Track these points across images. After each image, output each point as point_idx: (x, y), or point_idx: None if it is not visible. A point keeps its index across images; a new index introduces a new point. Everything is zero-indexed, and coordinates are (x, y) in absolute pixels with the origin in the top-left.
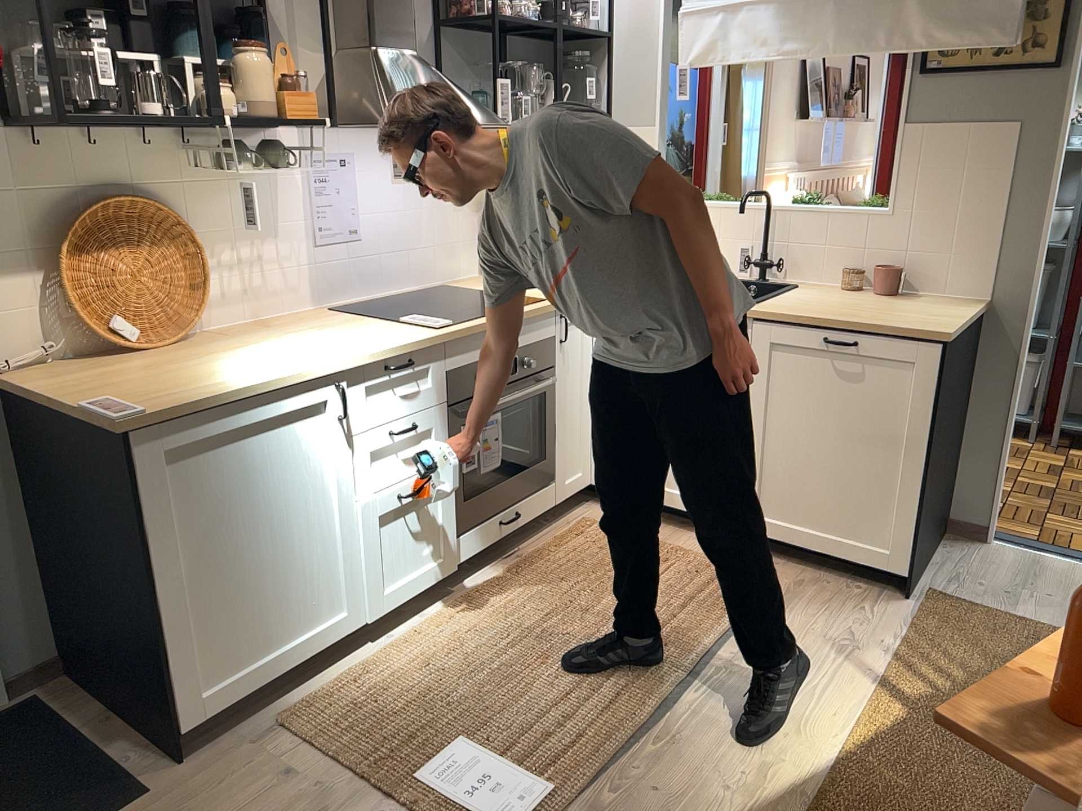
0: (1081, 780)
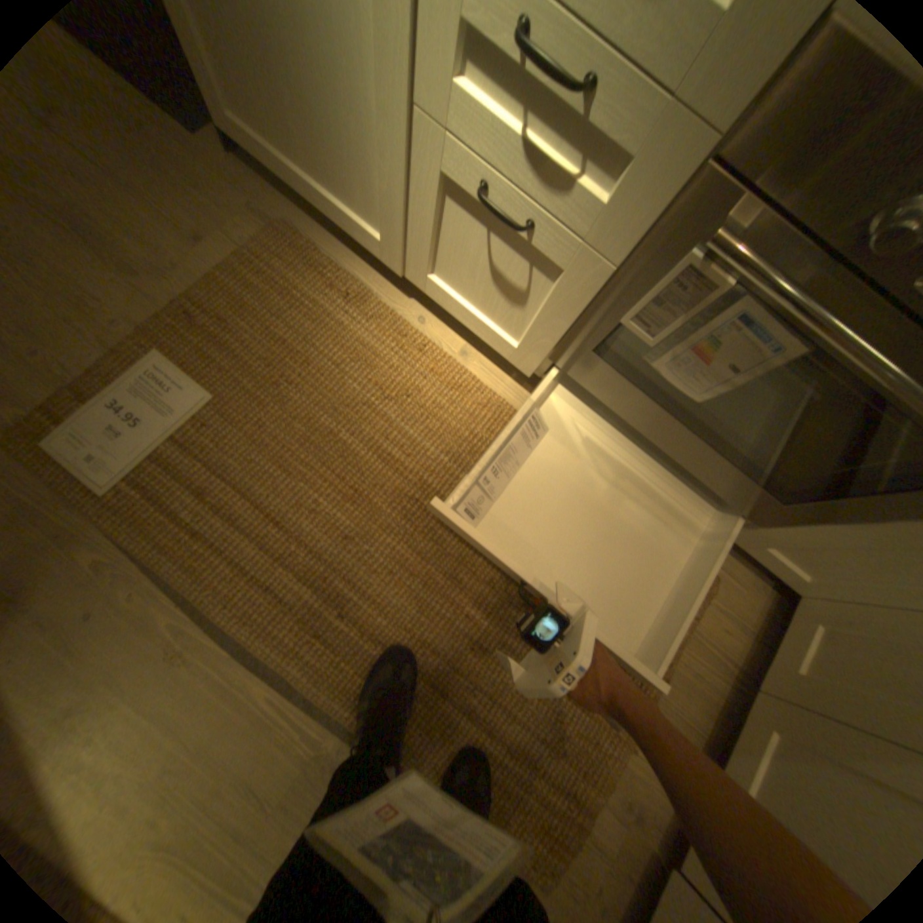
0: None
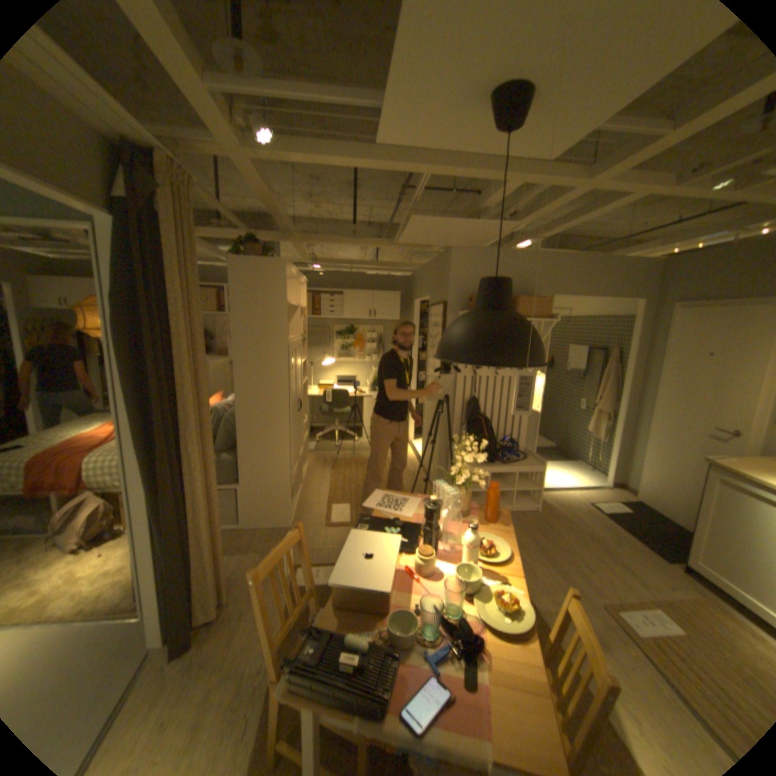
0: (481, 507)
